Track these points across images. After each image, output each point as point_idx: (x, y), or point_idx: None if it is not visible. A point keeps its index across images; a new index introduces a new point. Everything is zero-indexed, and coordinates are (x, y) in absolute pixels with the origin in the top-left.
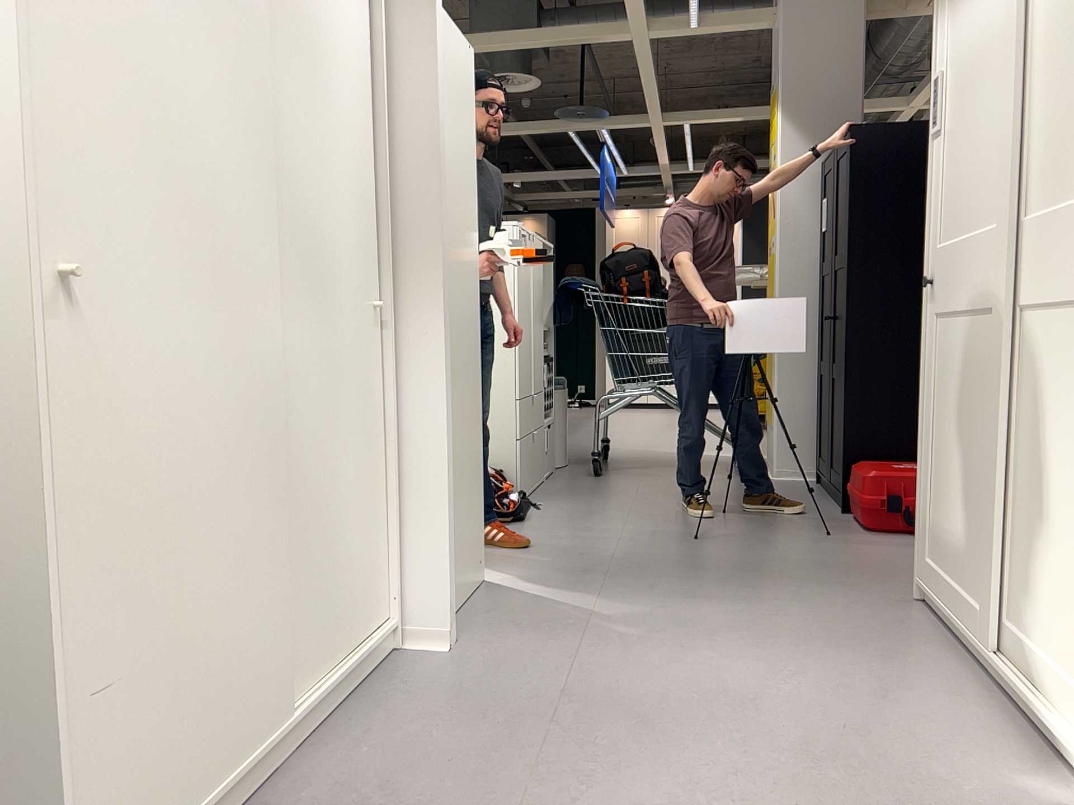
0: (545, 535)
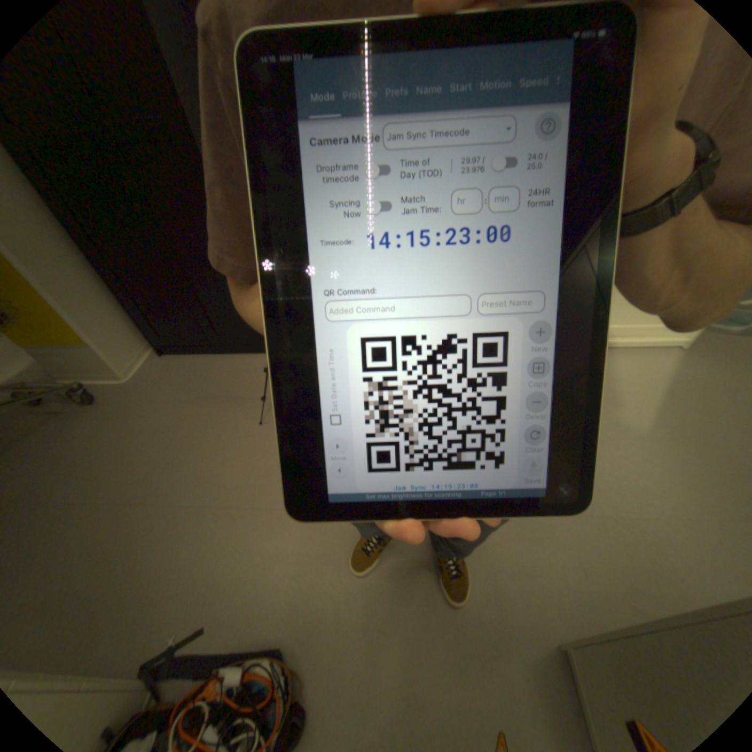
0: (354, 602)
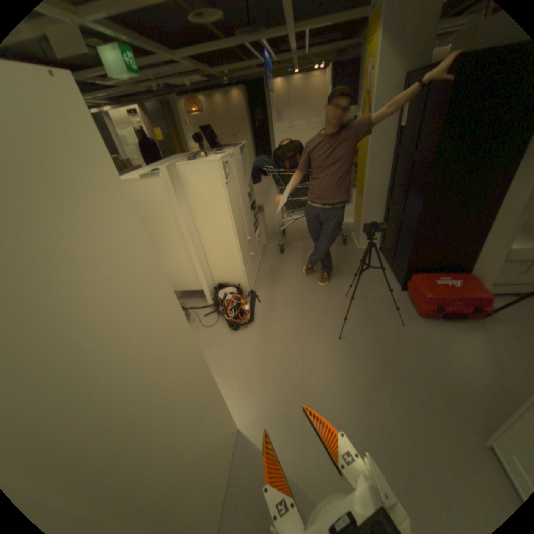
0: (265, 342)
